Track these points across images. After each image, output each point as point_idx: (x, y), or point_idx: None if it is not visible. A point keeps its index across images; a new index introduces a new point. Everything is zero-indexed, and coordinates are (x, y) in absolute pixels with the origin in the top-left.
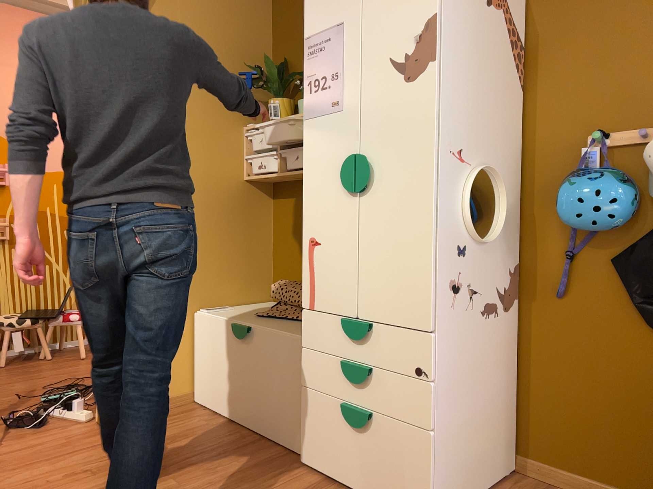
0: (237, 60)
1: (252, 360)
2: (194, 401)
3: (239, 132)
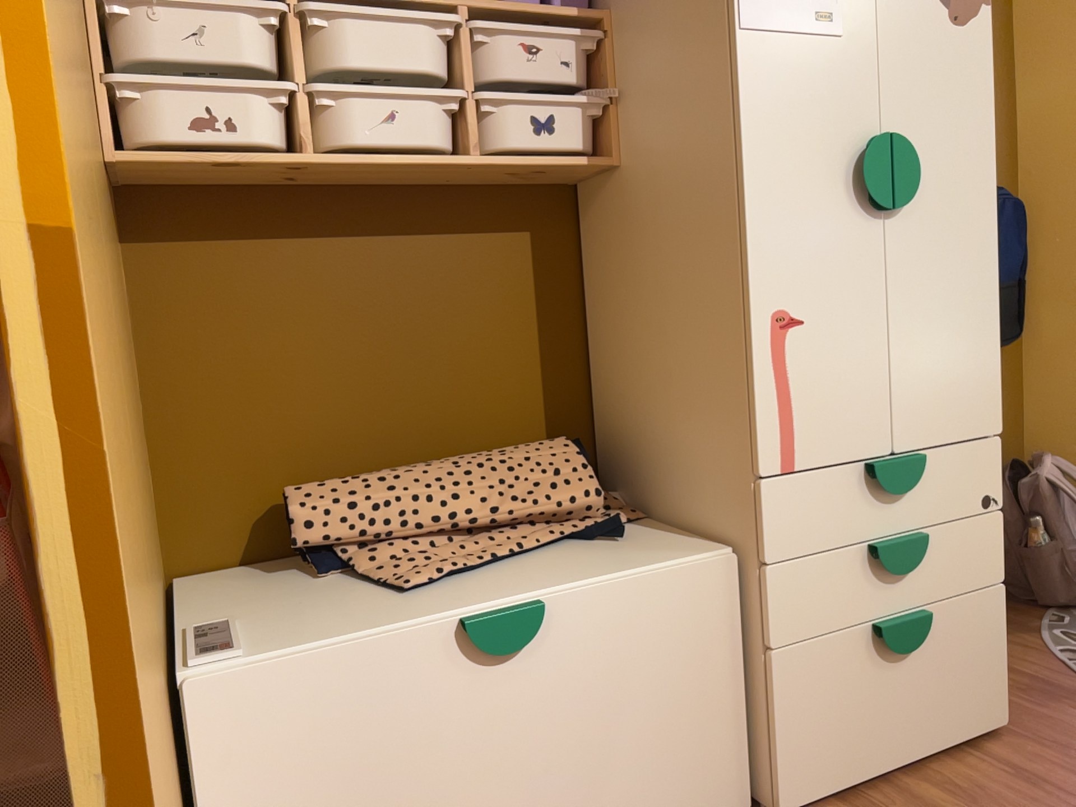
0: None
1: (559, 690)
2: None
3: None
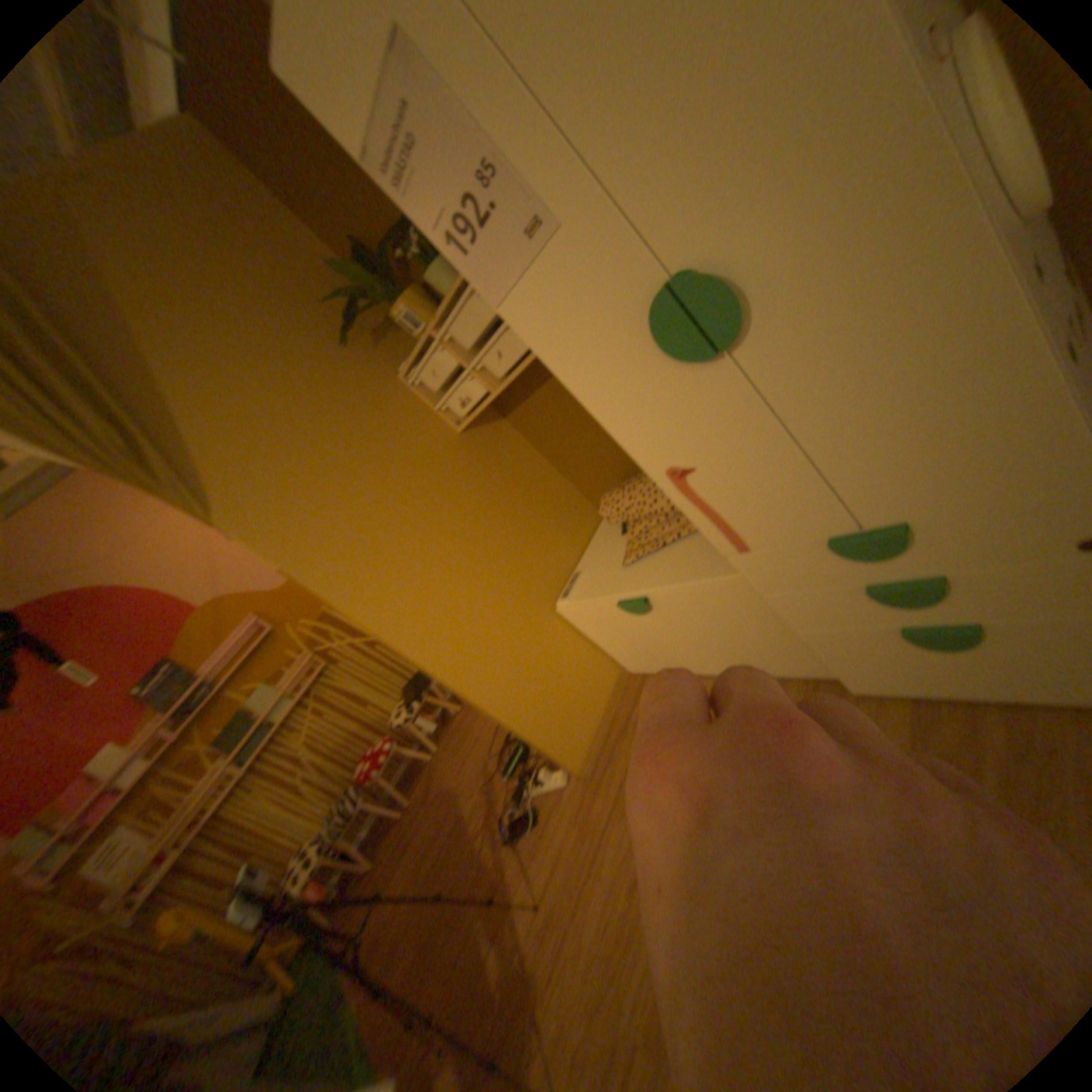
0: (305, 300)
1: (680, 620)
2: (632, 670)
3: (402, 385)
